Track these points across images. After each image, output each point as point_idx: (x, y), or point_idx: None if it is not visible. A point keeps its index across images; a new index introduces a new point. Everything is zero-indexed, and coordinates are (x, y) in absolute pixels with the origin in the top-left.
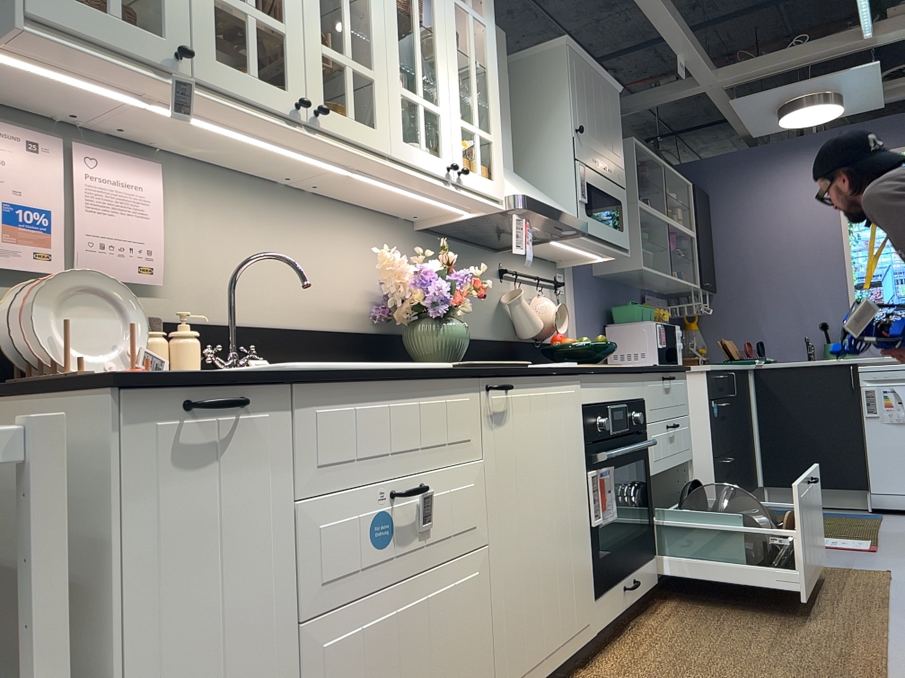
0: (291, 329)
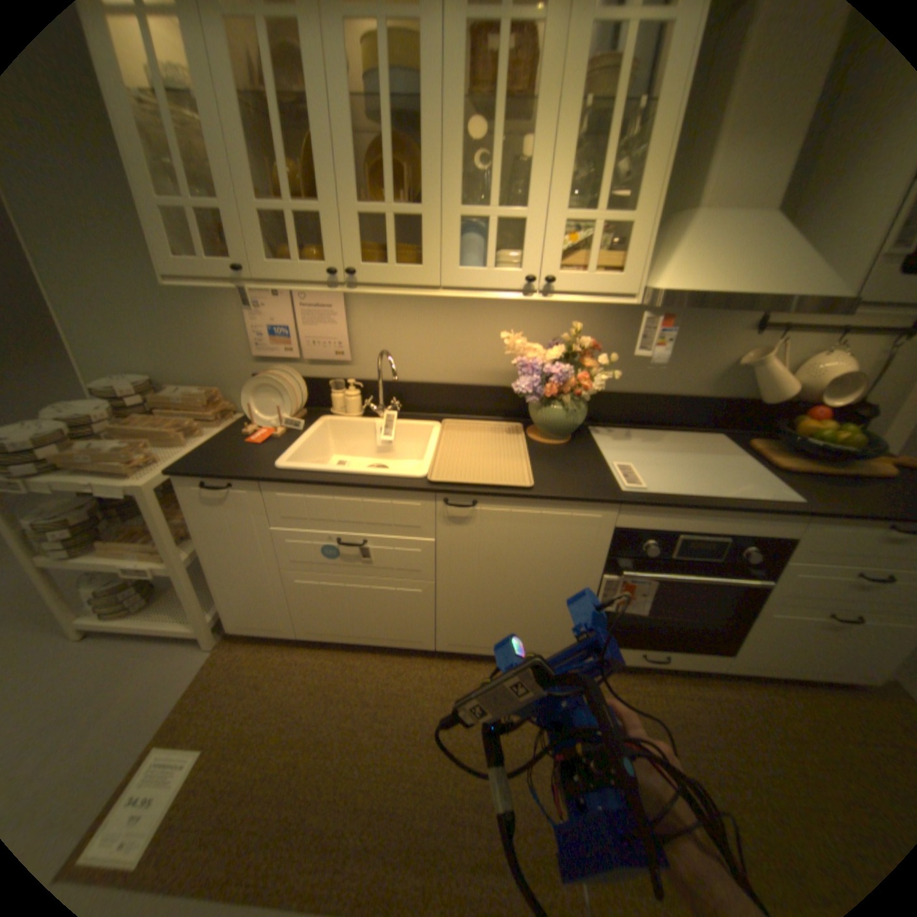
0: (444, 386)
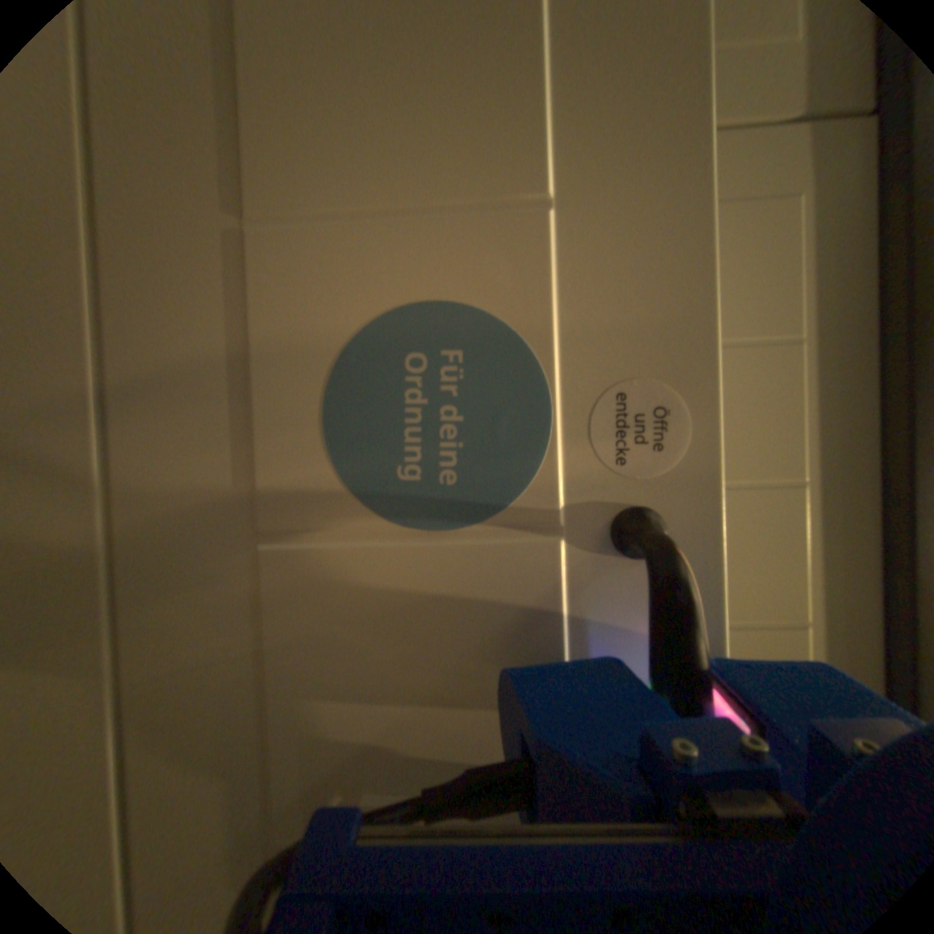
0: None
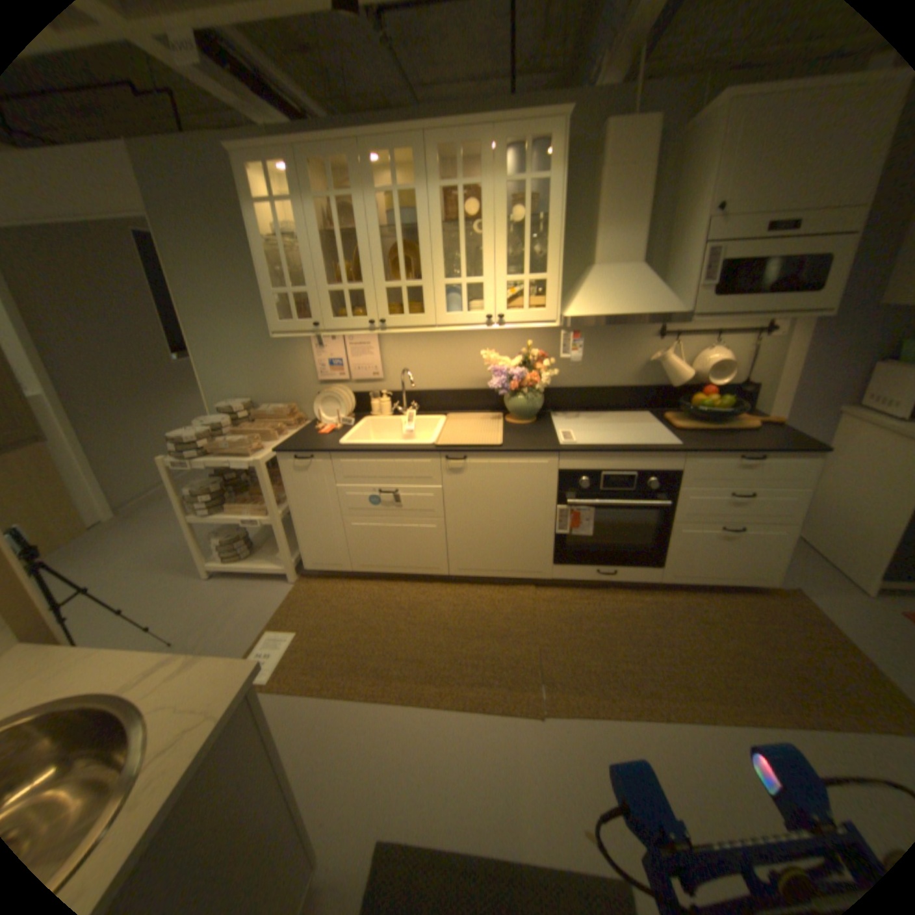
0: (448, 392)
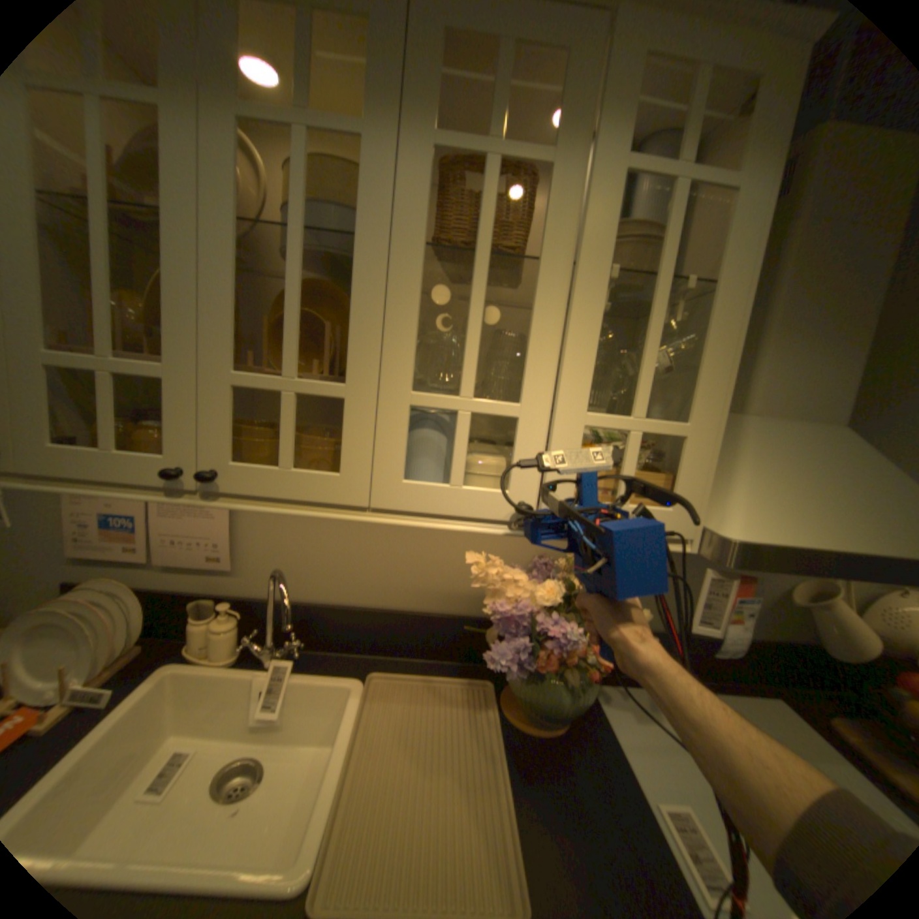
0: (376, 610)
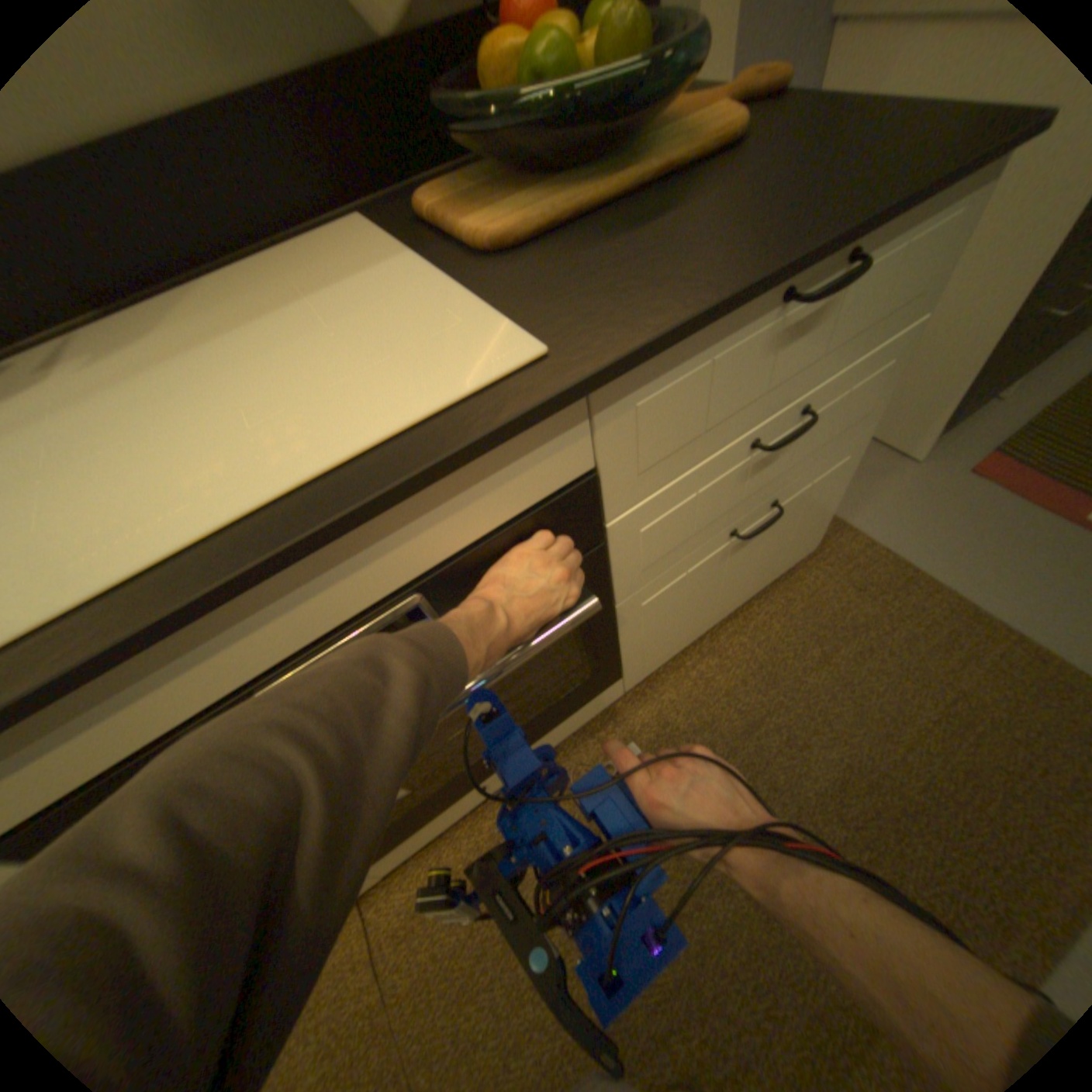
0: None
